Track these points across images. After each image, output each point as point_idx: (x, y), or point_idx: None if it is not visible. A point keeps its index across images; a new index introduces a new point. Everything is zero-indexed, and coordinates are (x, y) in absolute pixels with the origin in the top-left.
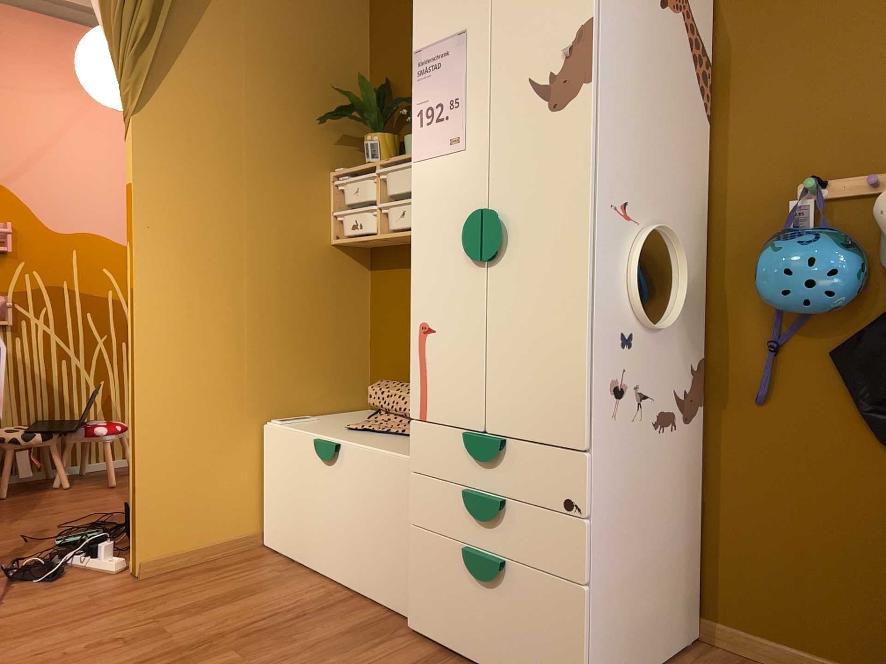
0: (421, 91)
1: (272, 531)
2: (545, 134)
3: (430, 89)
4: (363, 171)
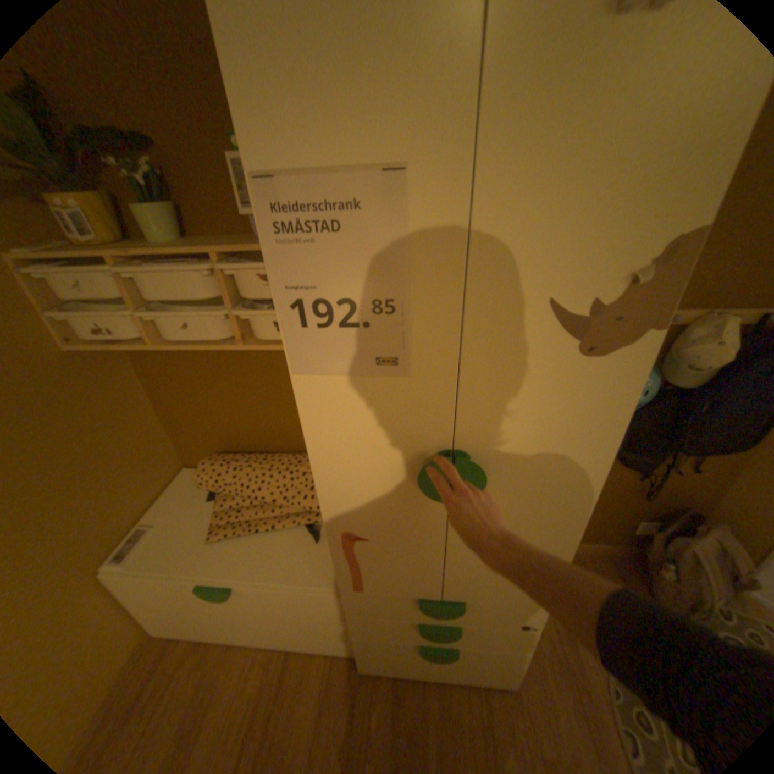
0: (292, 264)
1: (159, 629)
2: (564, 380)
3: (315, 264)
4: (81, 263)
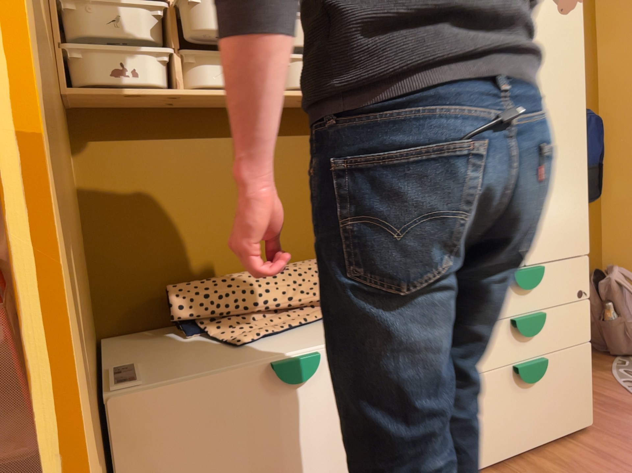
0: None
1: None
2: (557, 28)
3: None
4: None
